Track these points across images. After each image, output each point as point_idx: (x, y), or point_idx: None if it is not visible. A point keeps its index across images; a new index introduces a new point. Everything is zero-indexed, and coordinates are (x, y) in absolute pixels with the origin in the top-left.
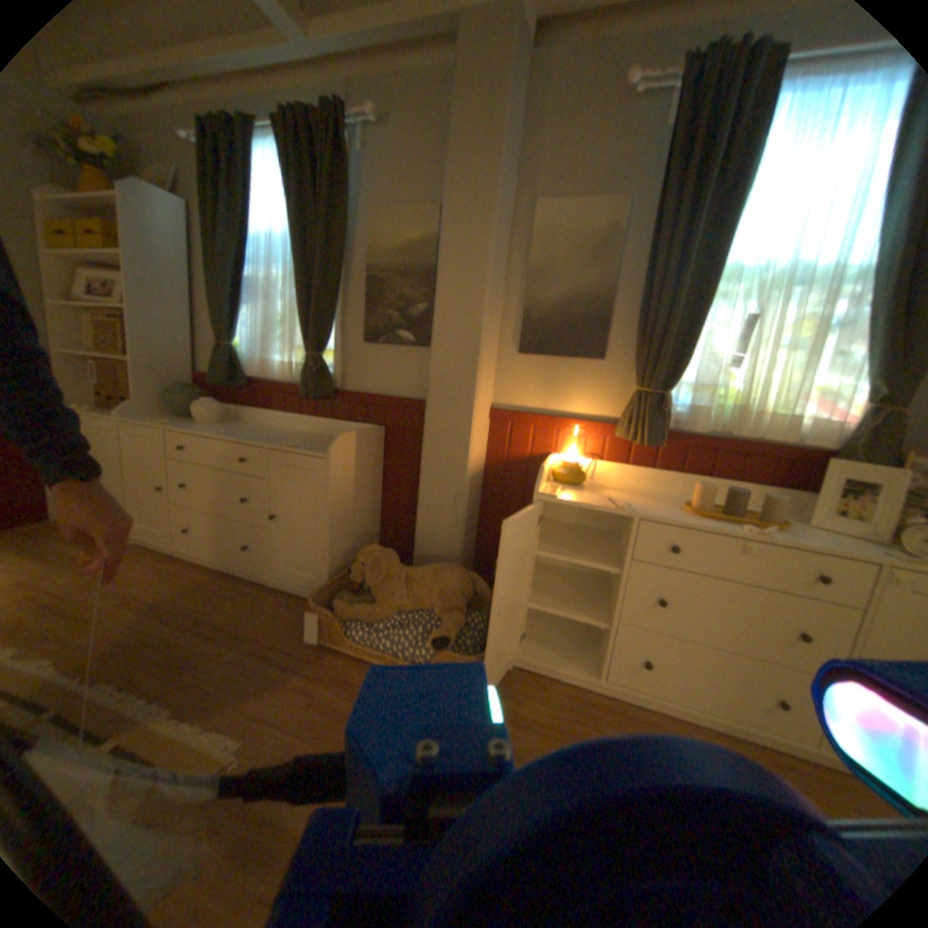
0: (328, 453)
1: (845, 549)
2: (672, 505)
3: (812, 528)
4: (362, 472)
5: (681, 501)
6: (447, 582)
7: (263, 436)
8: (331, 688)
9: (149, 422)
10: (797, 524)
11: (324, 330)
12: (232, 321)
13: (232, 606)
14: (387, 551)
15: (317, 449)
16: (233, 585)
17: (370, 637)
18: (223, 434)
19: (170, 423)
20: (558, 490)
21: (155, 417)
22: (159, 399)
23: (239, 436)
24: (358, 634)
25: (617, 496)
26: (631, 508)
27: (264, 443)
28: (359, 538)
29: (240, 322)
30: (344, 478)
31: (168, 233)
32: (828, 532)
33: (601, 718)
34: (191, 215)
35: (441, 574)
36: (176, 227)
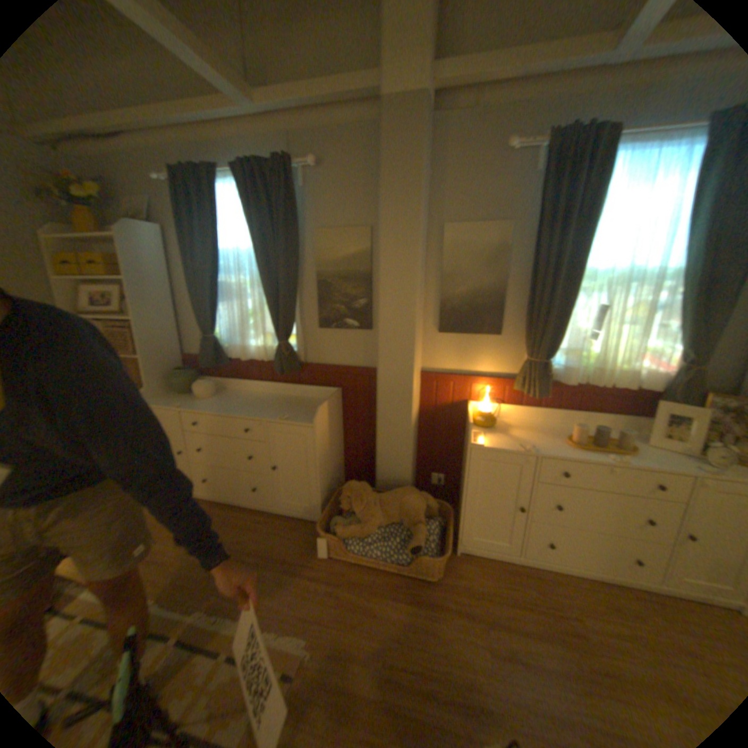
0: (311, 421)
1: (673, 467)
2: (558, 438)
3: (650, 447)
4: (331, 426)
5: (561, 431)
6: (408, 504)
7: (252, 406)
8: (346, 590)
9: (162, 405)
10: (640, 443)
11: (288, 323)
12: (211, 318)
13: (254, 535)
14: (362, 484)
15: (299, 417)
16: (247, 516)
17: (363, 549)
18: (224, 410)
19: (181, 405)
20: (482, 437)
21: (161, 396)
22: (161, 381)
23: (237, 411)
24: (354, 548)
25: (520, 434)
26: (534, 449)
27: (260, 417)
28: (333, 471)
29: (217, 317)
30: (323, 436)
31: (150, 254)
32: (660, 448)
33: (524, 583)
34: (163, 234)
35: (403, 498)
36: (155, 247)
